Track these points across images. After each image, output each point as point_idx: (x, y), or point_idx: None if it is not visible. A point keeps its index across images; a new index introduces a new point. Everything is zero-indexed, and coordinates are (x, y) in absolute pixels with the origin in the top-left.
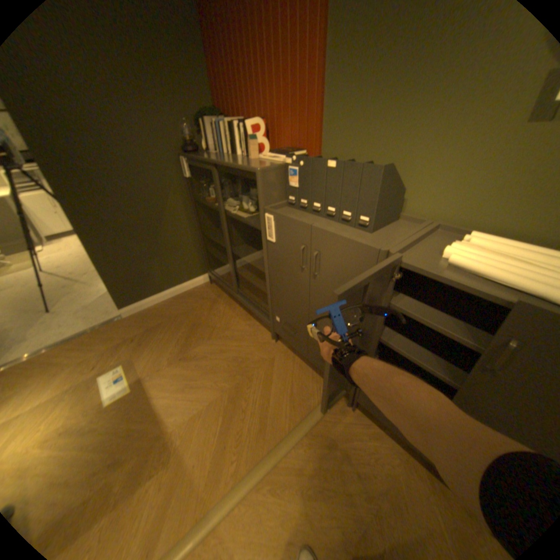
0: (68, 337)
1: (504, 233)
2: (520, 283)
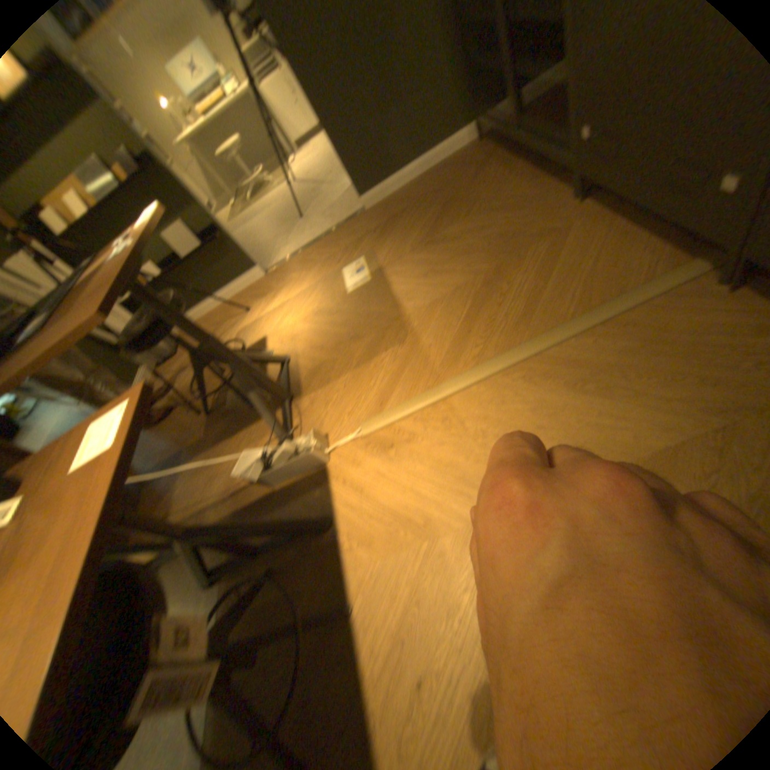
0: (316, 237)
1: None
2: None
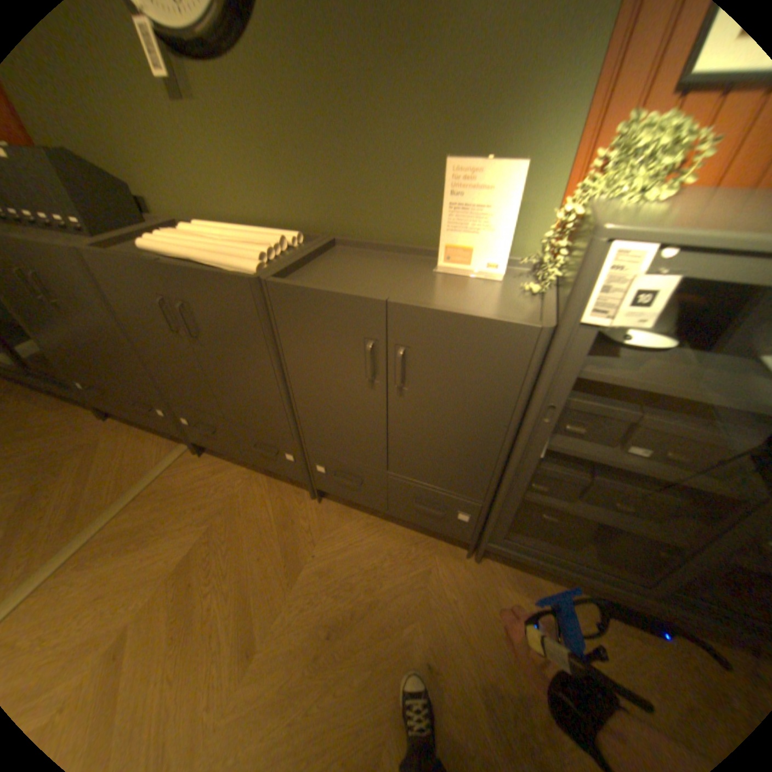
0: None
1: (222, 218)
2: (173, 251)
